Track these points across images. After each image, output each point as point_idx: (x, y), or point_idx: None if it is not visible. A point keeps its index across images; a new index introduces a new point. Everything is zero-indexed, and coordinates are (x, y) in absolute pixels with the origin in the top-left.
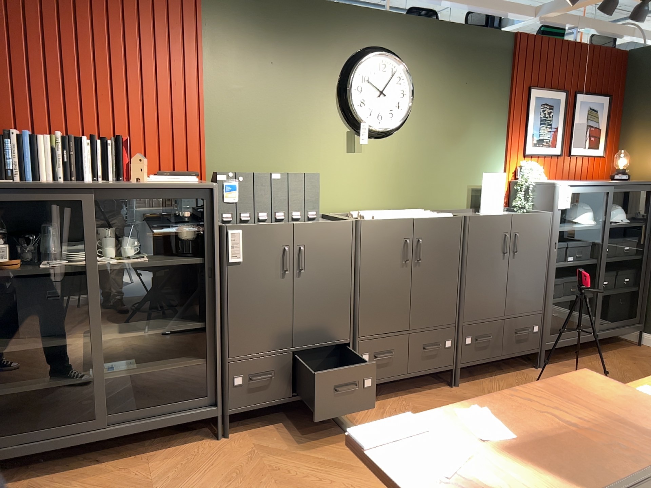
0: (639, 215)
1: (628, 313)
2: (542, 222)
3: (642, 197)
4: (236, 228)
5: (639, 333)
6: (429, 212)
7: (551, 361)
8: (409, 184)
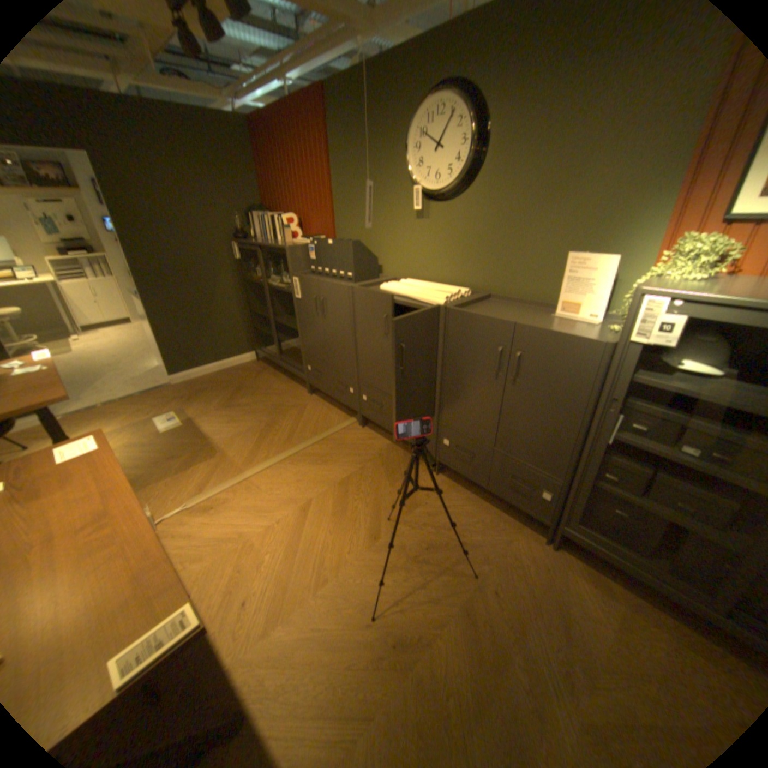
0: None
1: None
2: (580, 352)
3: None
4: (297, 277)
5: None
6: (447, 294)
7: (600, 565)
8: (477, 258)
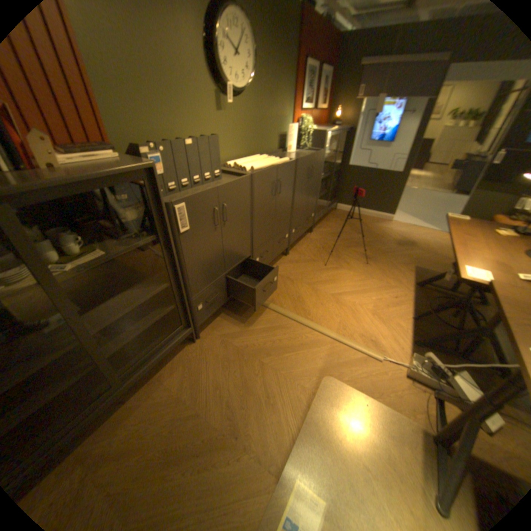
0: (341, 144)
1: (333, 196)
2: (321, 156)
3: (343, 134)
4: (181, 201)
5: (335, 204)
6: (273, 157)
7: (312, 227)
8: (253, 136)
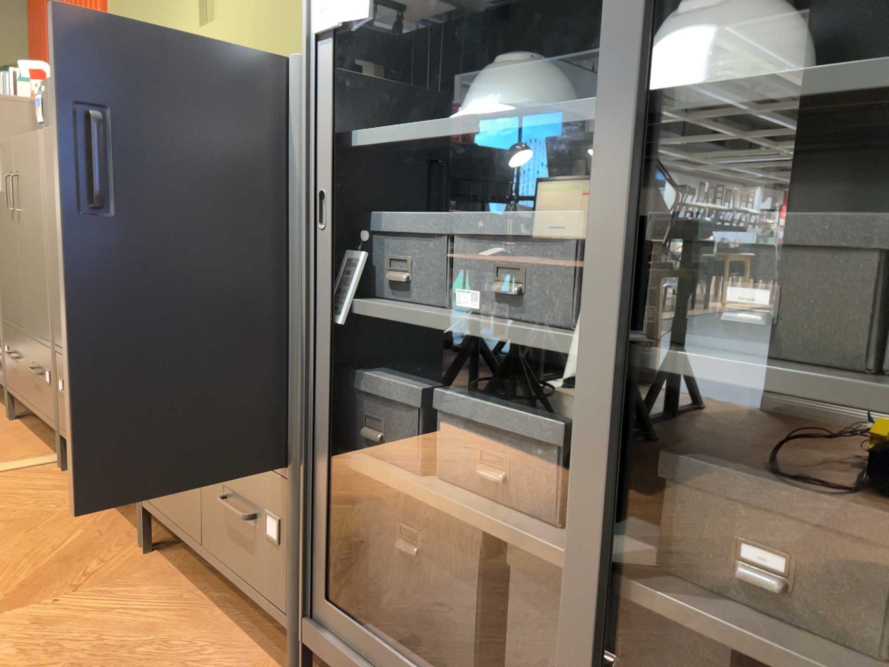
0: None
1: None
2: (264, 103)
3: None
4: None
5: None
6: None
7: None
8: None
